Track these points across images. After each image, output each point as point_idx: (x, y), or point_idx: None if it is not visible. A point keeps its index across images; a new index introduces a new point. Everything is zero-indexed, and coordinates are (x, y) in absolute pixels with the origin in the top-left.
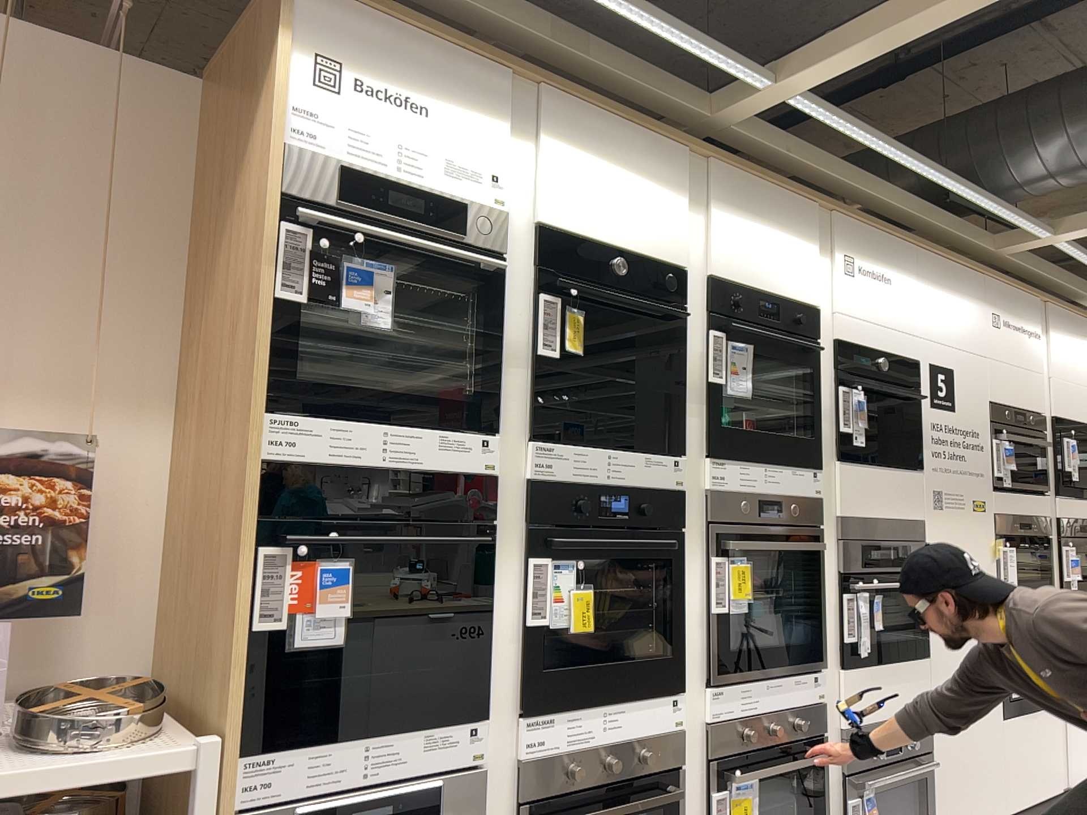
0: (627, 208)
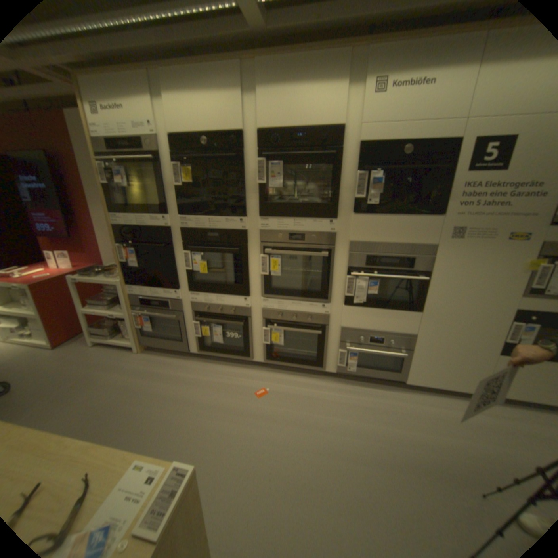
0: (207, 106)
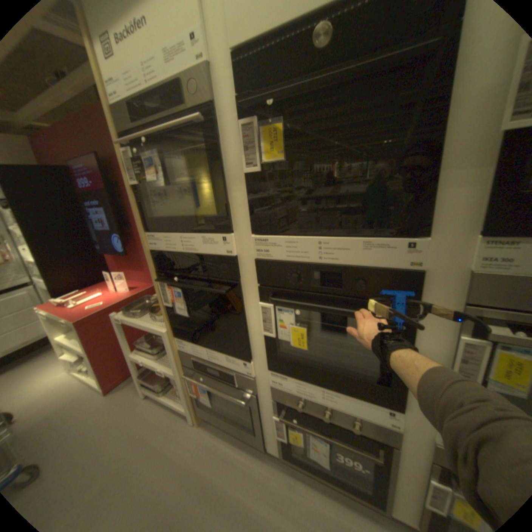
0: None
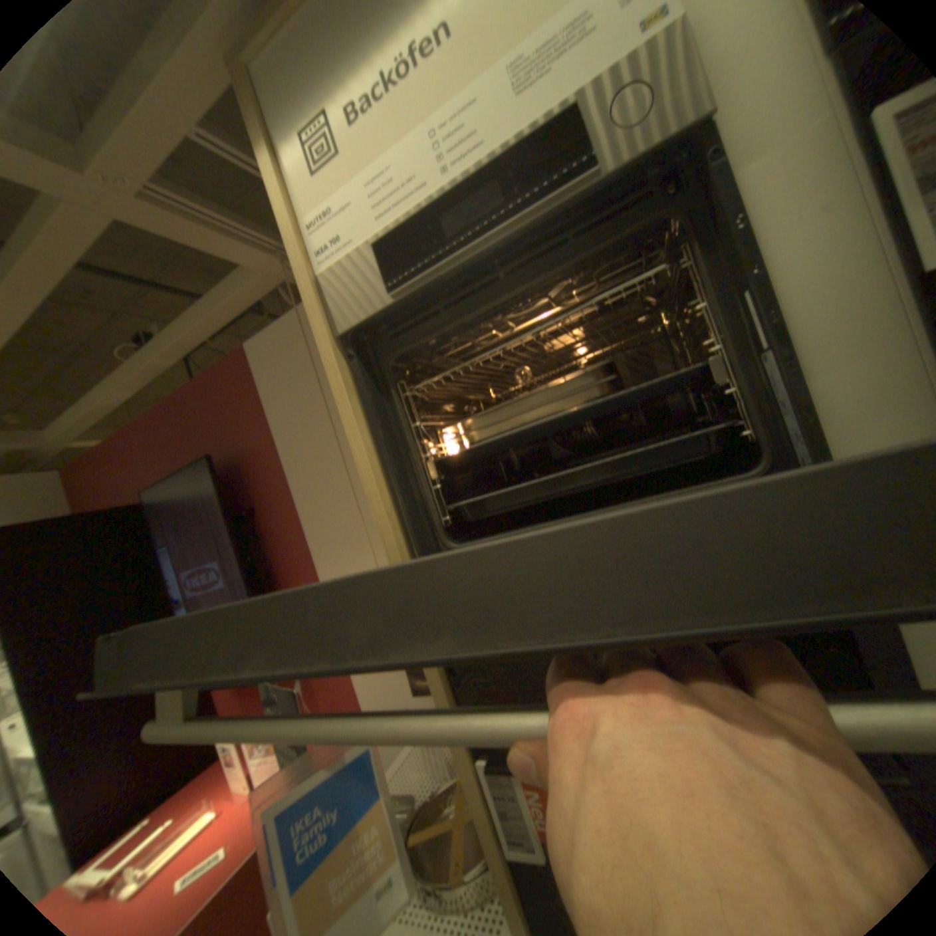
0: None
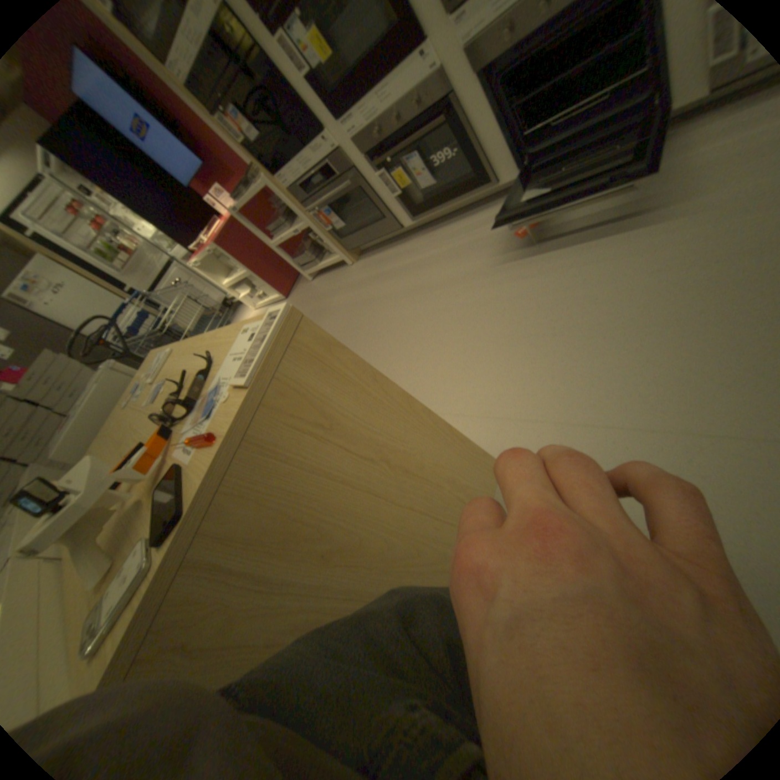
0: None
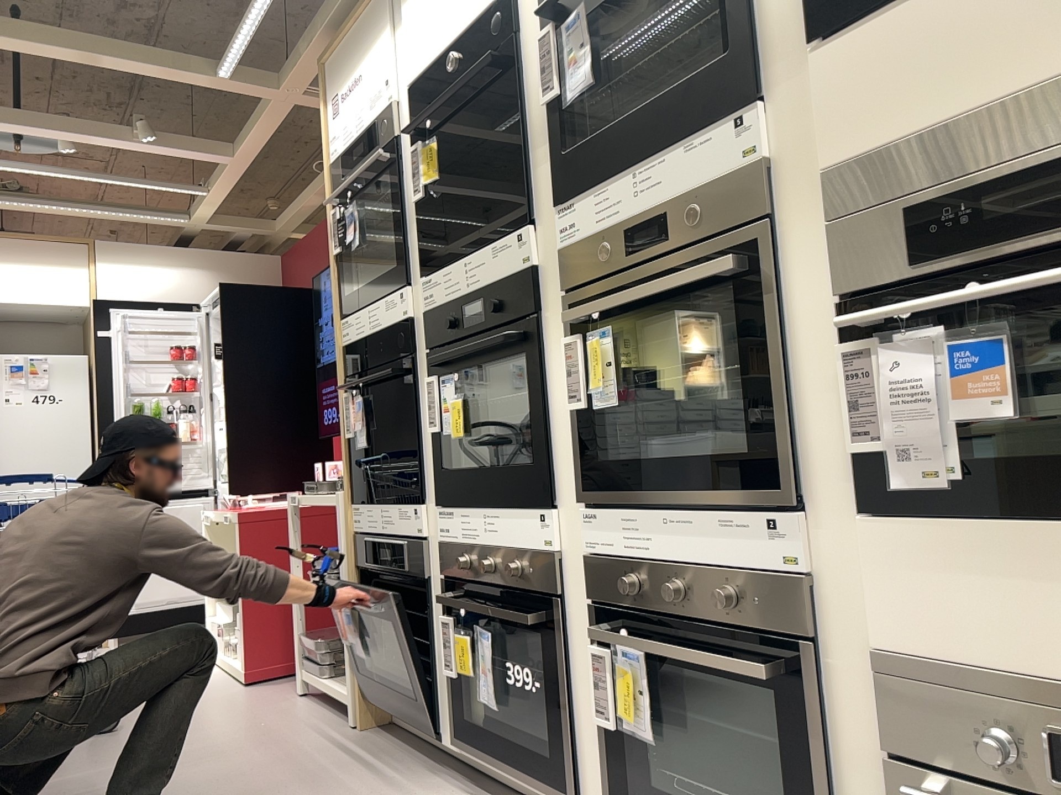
0: None
